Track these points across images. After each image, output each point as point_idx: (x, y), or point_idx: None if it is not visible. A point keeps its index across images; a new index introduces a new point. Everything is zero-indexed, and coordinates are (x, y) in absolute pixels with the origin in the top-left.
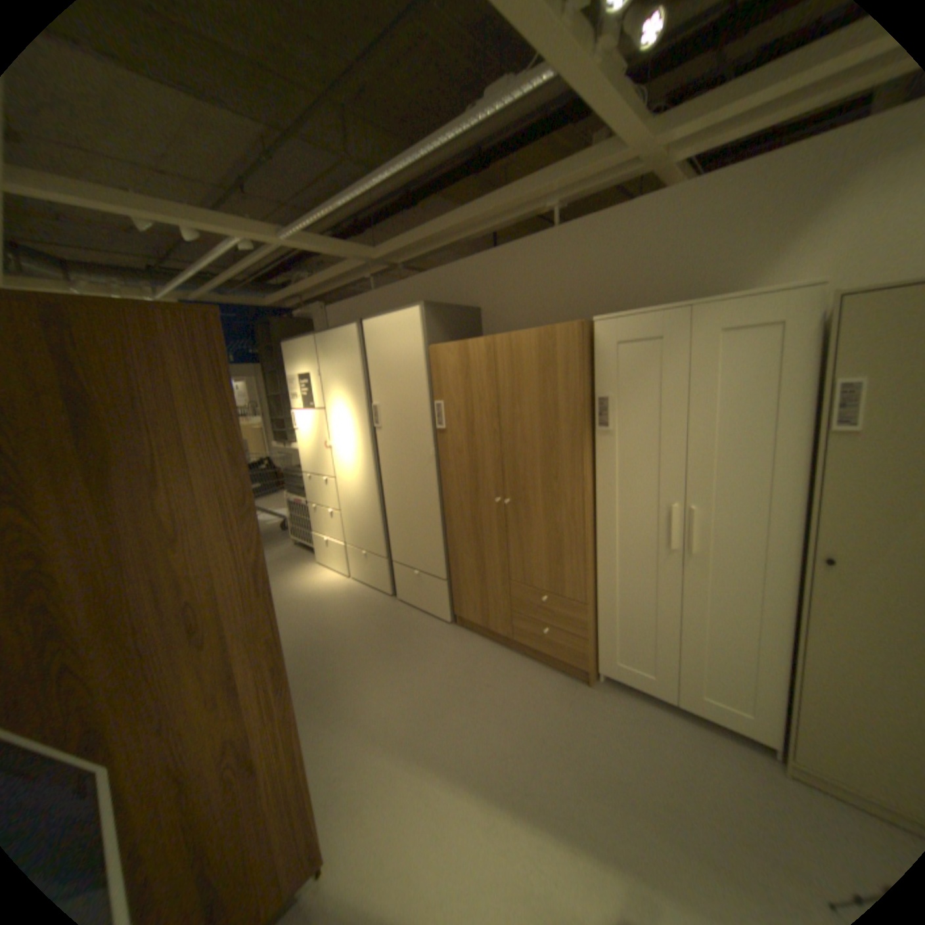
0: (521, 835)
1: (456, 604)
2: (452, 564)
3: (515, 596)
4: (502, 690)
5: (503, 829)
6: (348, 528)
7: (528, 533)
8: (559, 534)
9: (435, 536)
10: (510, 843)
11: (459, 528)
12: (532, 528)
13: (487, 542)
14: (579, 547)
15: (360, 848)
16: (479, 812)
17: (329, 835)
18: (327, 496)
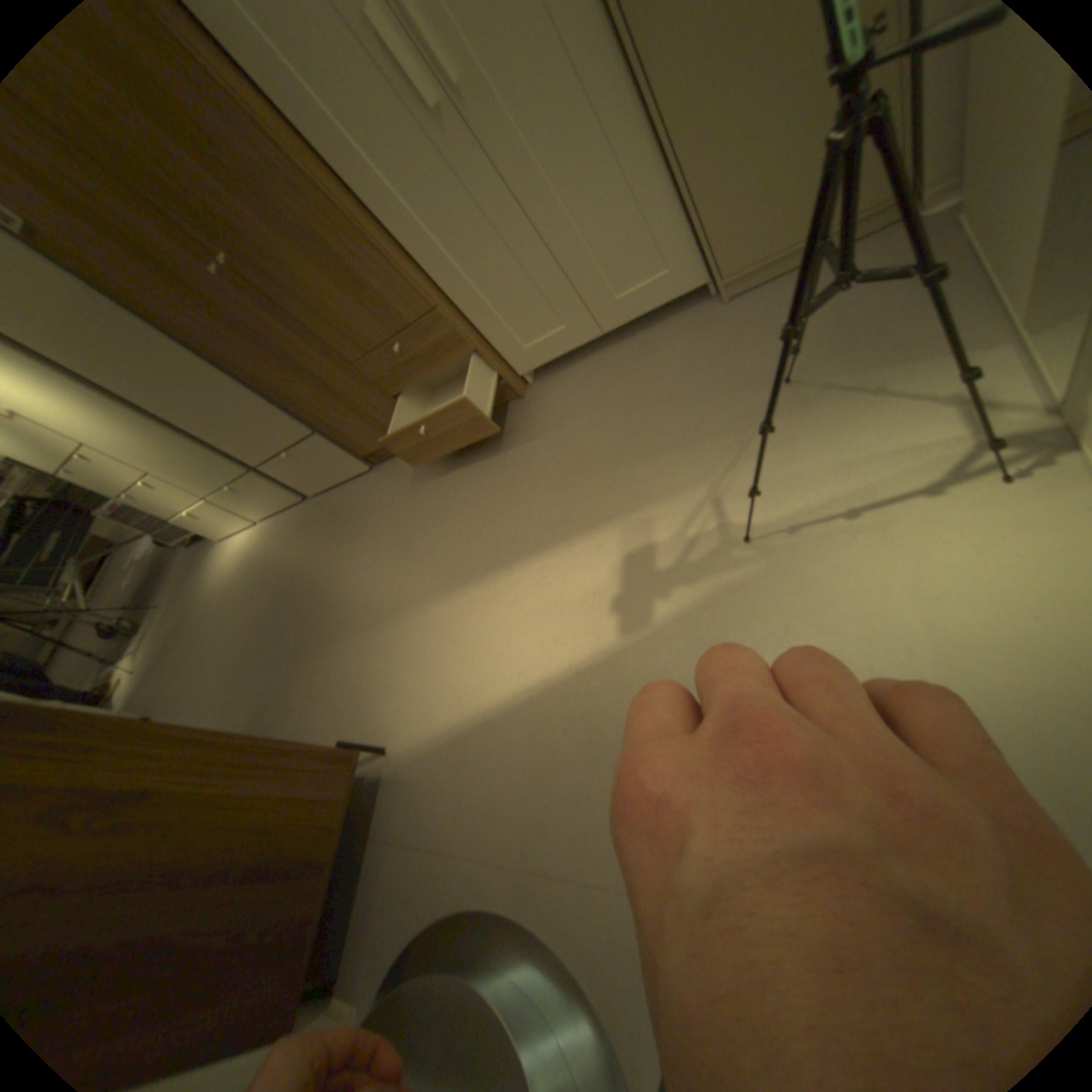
0: (522, 574)
1: (354, 446)
2: (298, 410)
3: (376, 376)
4: (449, 480)
5: (505, 585)
6: (180, 482)
7: (295, 279)
8: (317, 238)
9: (241, 396)
10: (516, 588)
11: (242, 358)
12: (289, 266)
13: (282, 343)
14: (352, 232)
15: (404, 705)
16: (480, 591)
17: (376, 721)
18: (115, 473)
